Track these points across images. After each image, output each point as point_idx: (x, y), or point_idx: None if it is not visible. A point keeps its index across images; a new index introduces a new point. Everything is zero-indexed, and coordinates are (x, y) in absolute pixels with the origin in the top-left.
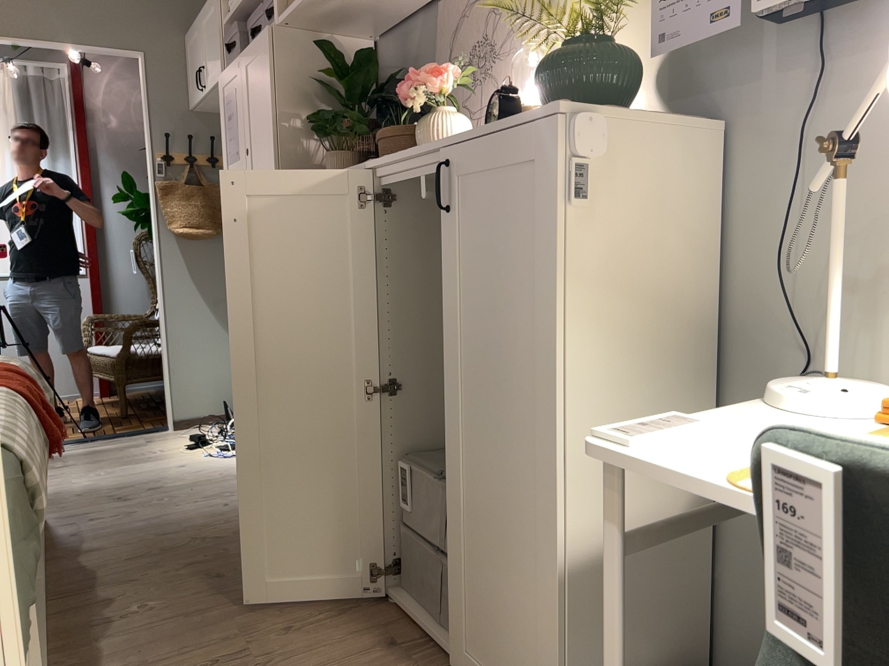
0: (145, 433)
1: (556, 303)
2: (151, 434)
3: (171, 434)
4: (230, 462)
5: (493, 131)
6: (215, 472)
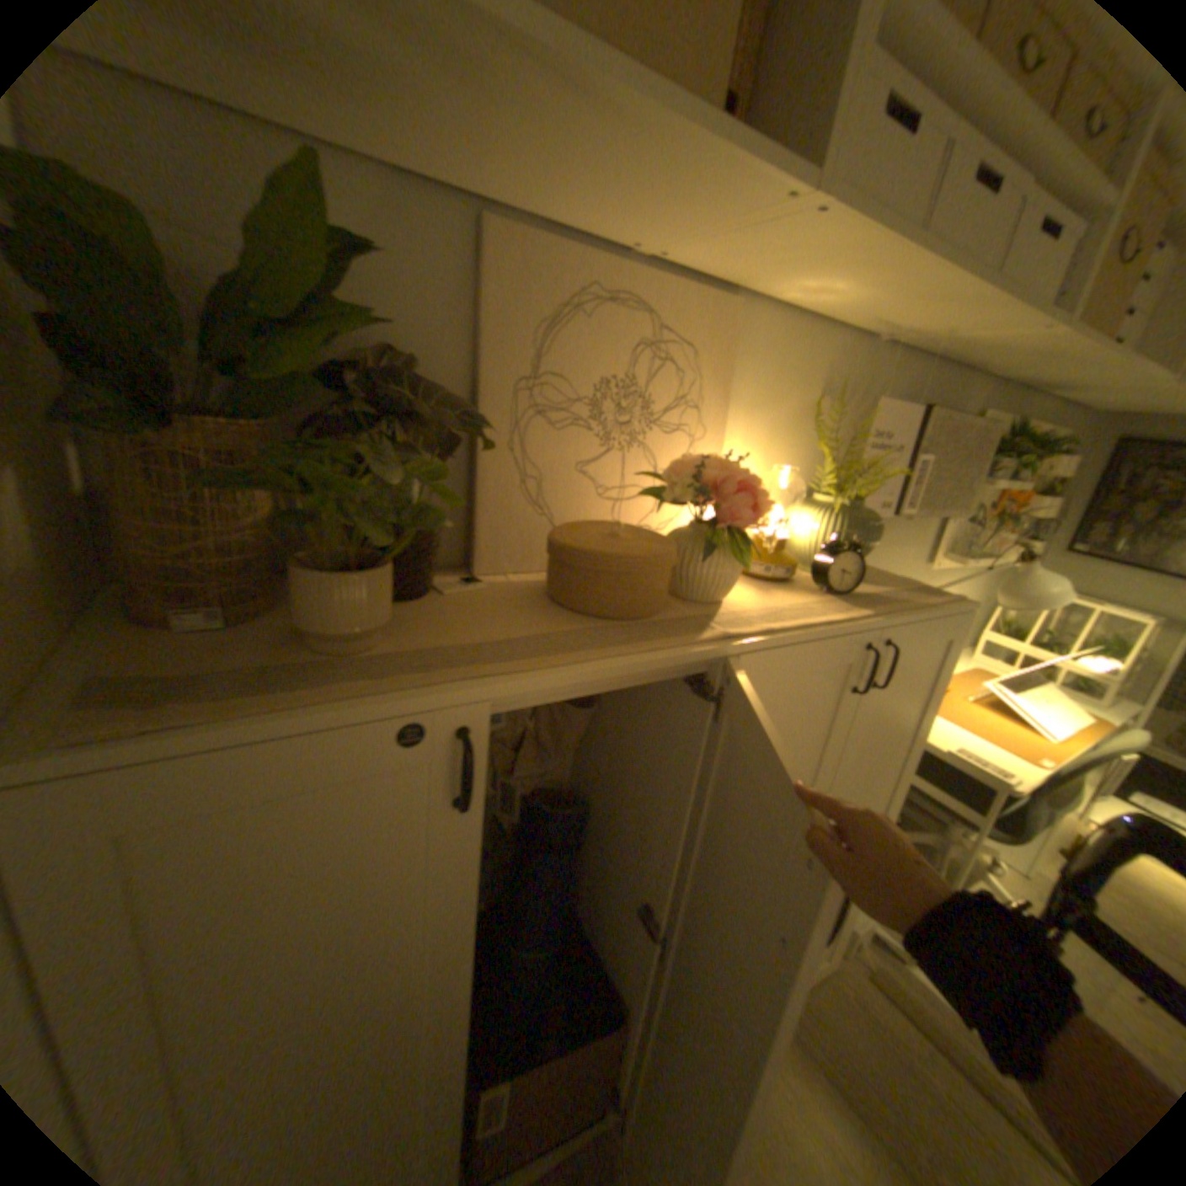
0: None
1: (931, 726)
2: None
3: None
4: None
5: (937, 617)
6: None
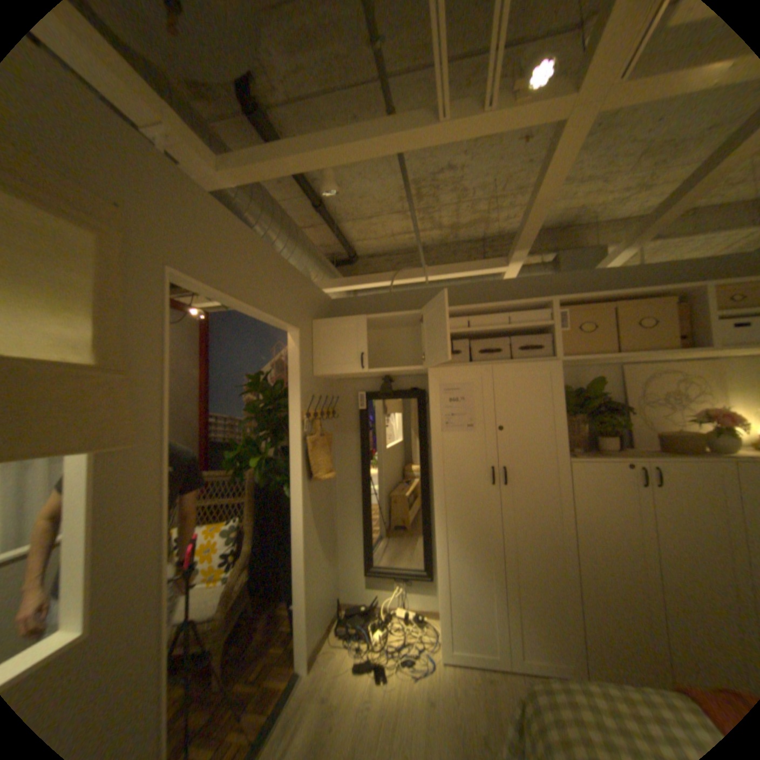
0: (291, 696)
1: None
2: (301, 693)
3: (317, 680)
4: (444, 674)
5: None
6: (466, 692)
